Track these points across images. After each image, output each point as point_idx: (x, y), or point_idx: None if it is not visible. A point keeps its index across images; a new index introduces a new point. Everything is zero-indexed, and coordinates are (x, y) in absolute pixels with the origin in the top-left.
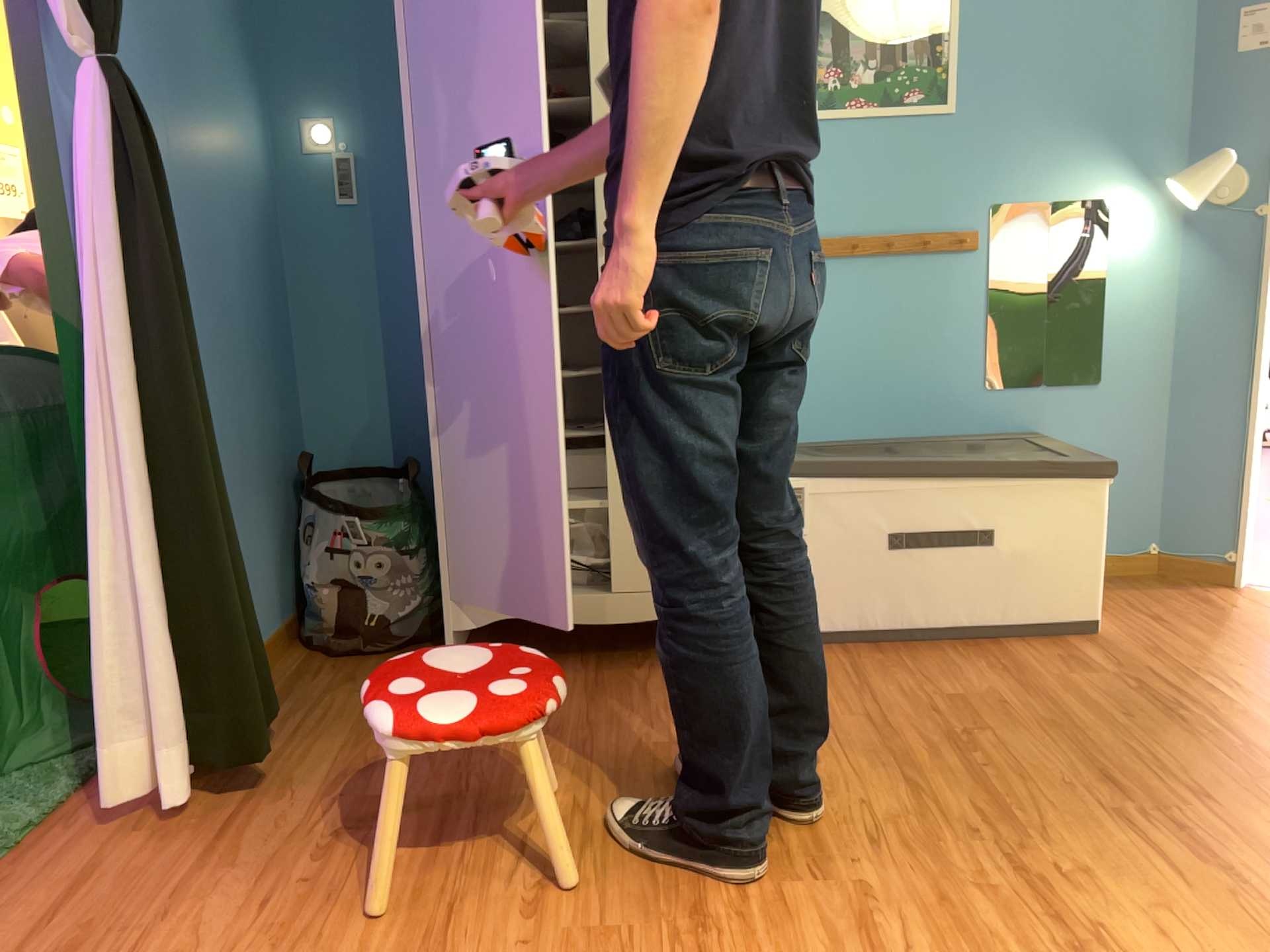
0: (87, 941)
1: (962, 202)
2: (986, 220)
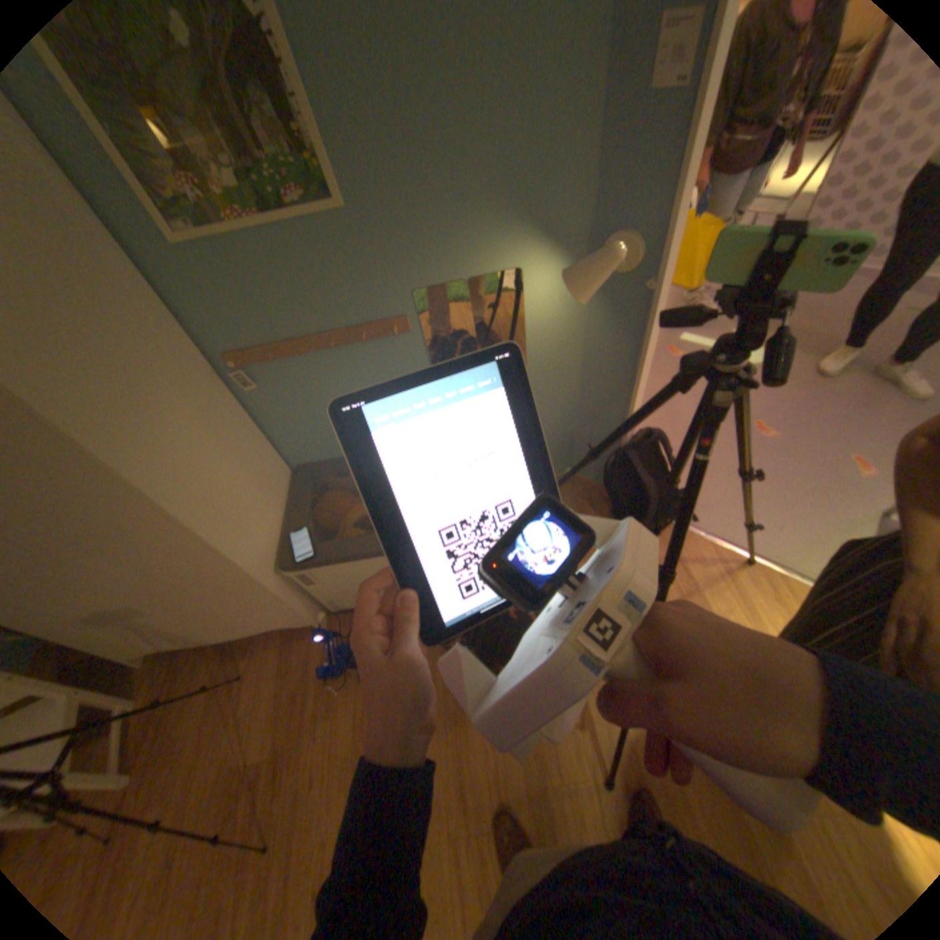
0: None
1: (386, 293)
2: (412, 305)
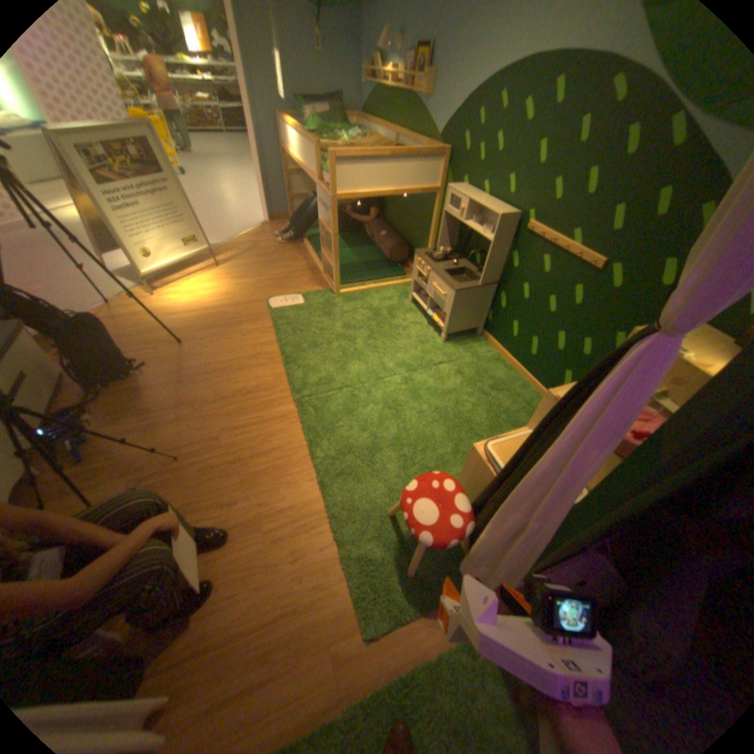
0: (256, 644)
1: None
2: None
